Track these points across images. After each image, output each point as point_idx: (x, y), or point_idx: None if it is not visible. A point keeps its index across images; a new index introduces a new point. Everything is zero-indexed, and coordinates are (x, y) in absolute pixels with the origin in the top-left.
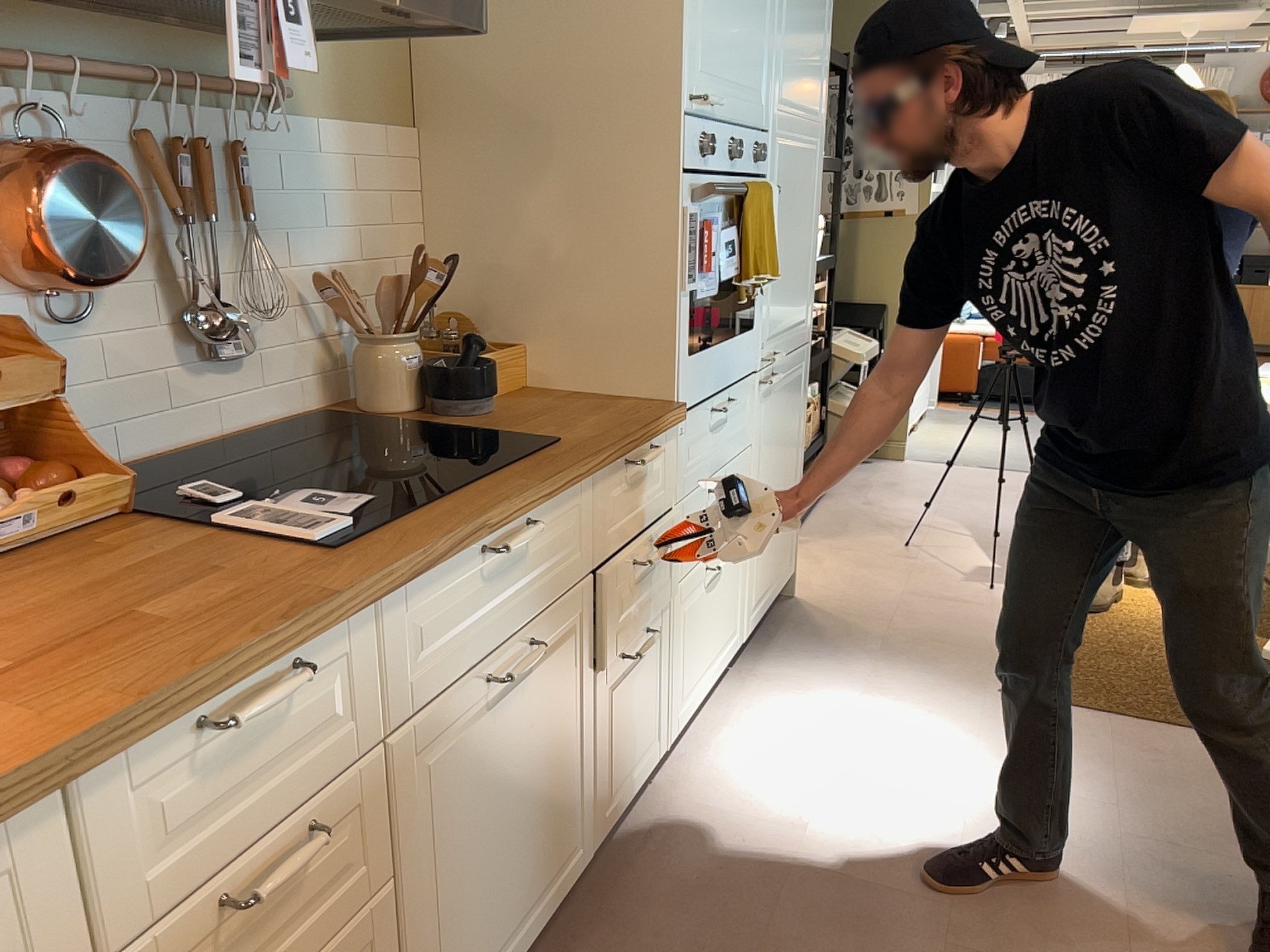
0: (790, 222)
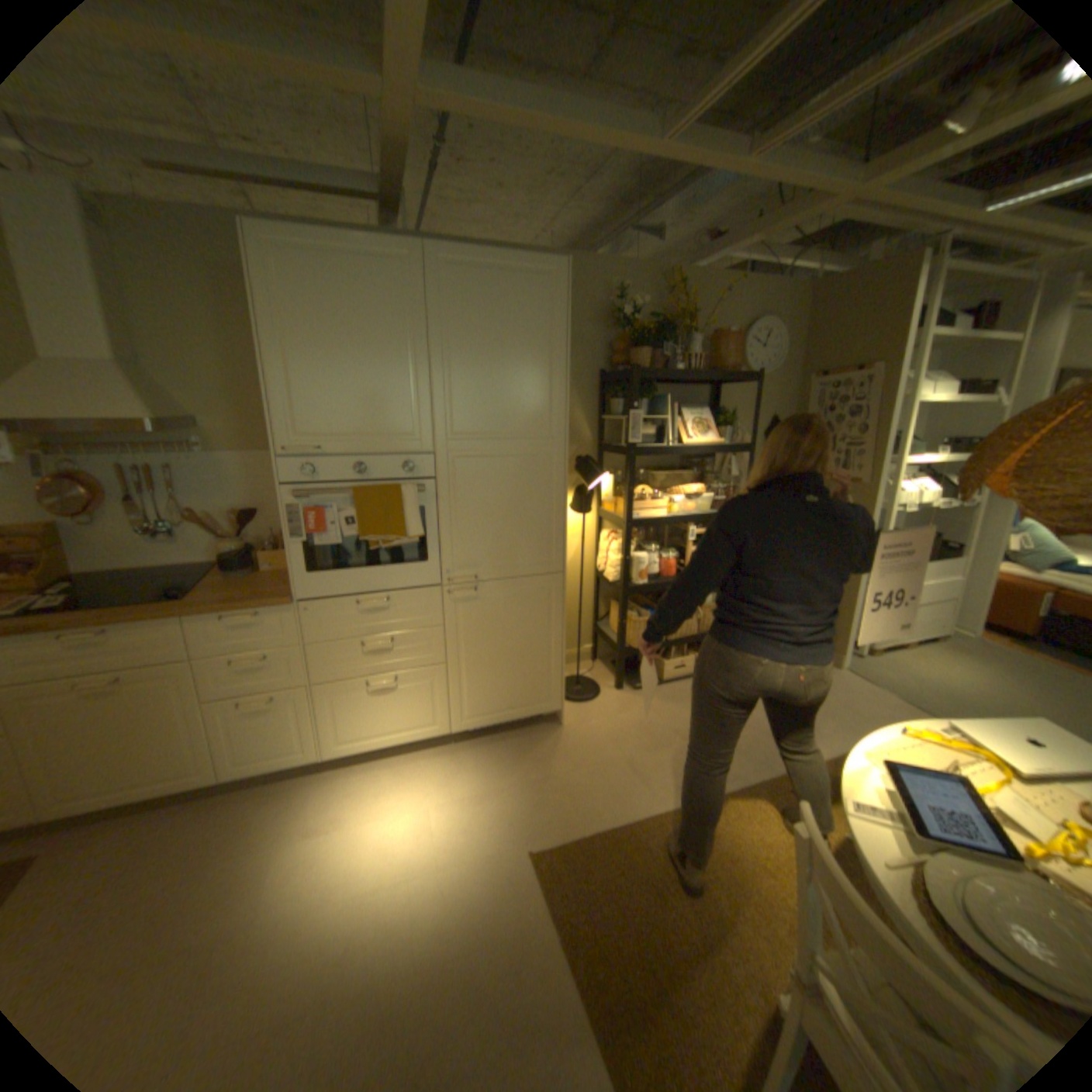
0: (490, 501)
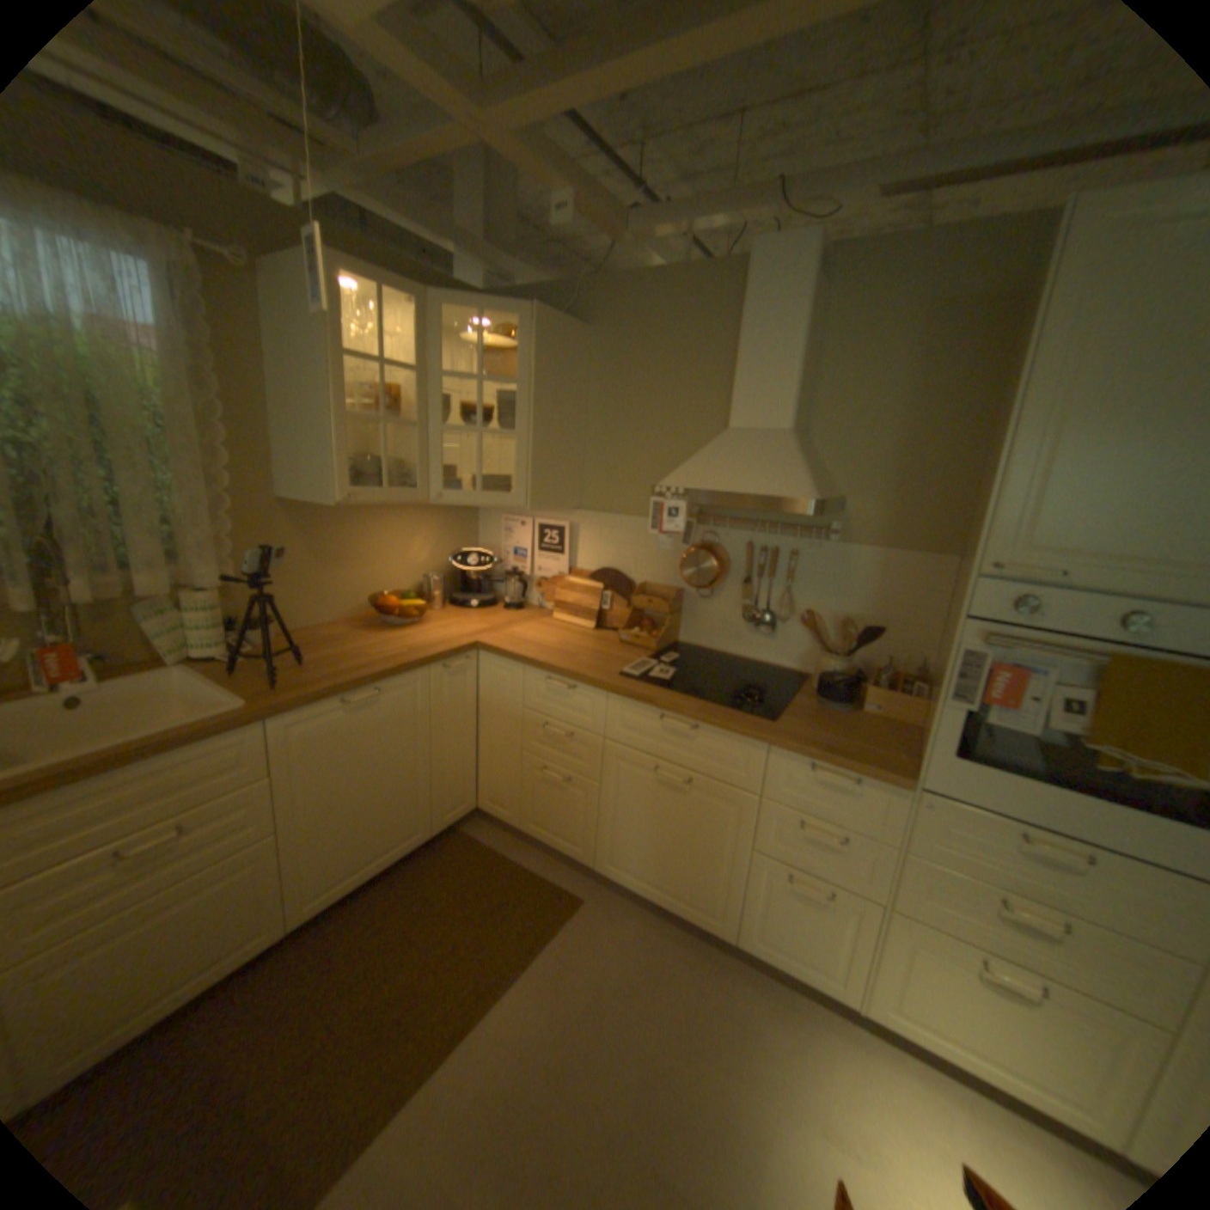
0: None
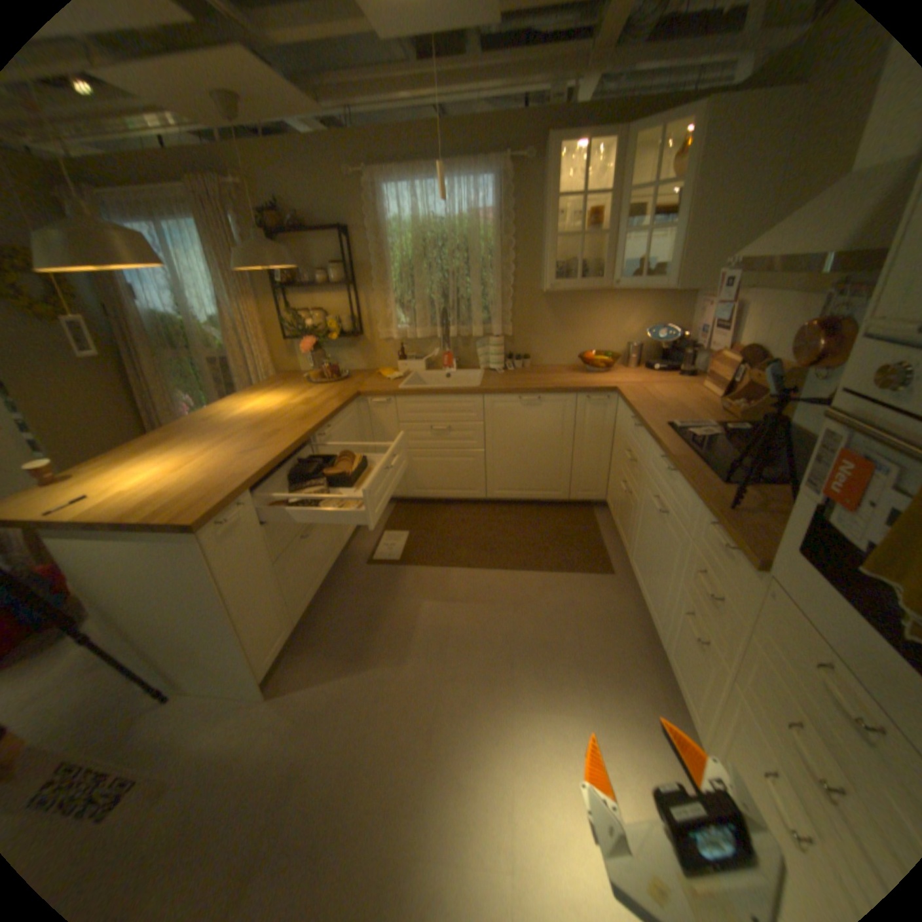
0: None
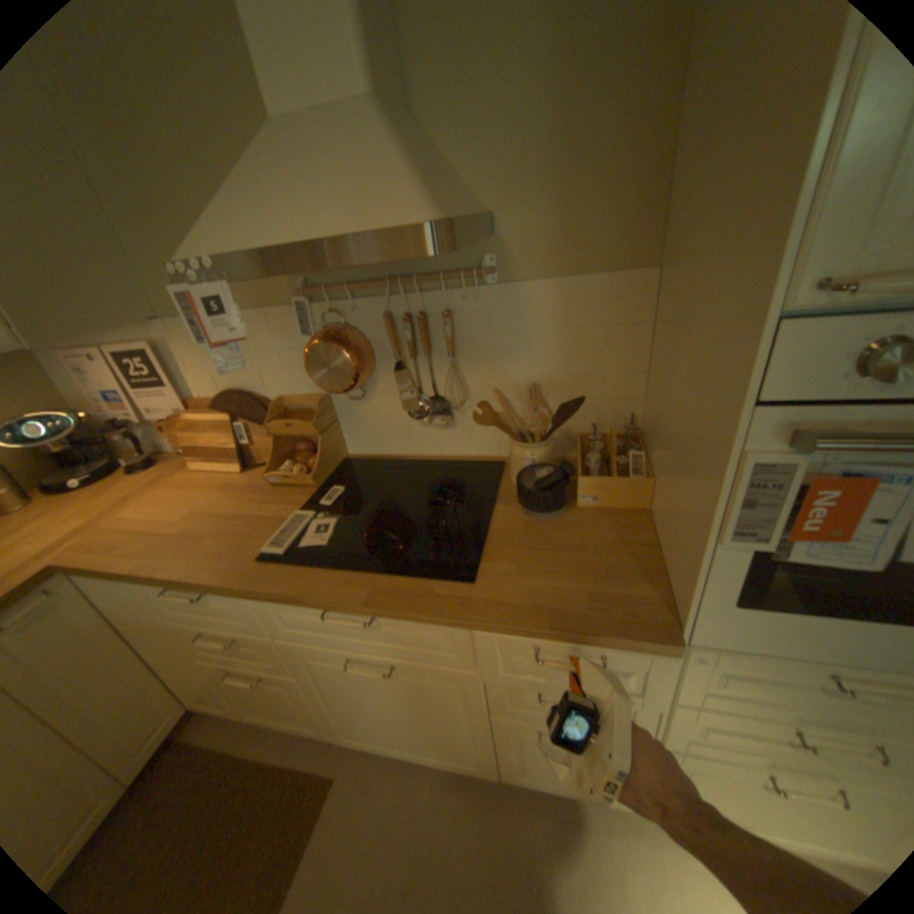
0: None
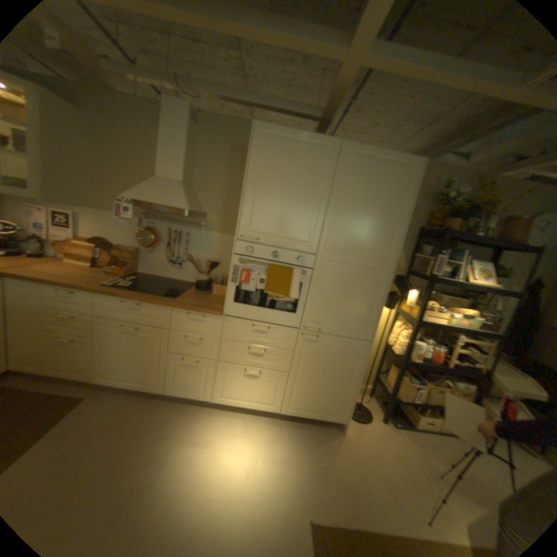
0: (339, 289)
